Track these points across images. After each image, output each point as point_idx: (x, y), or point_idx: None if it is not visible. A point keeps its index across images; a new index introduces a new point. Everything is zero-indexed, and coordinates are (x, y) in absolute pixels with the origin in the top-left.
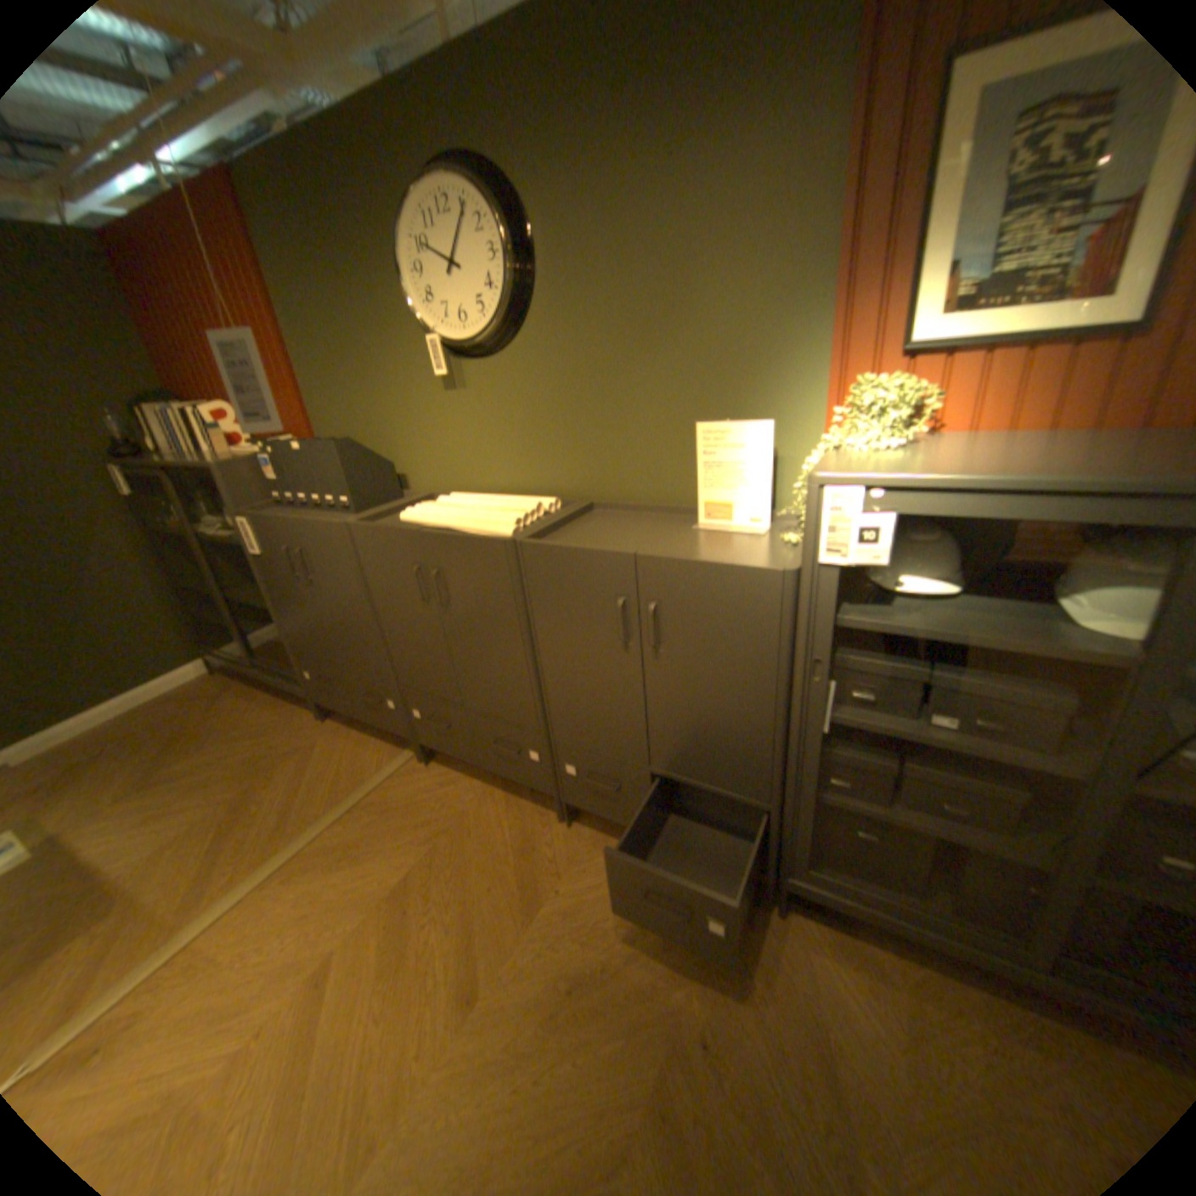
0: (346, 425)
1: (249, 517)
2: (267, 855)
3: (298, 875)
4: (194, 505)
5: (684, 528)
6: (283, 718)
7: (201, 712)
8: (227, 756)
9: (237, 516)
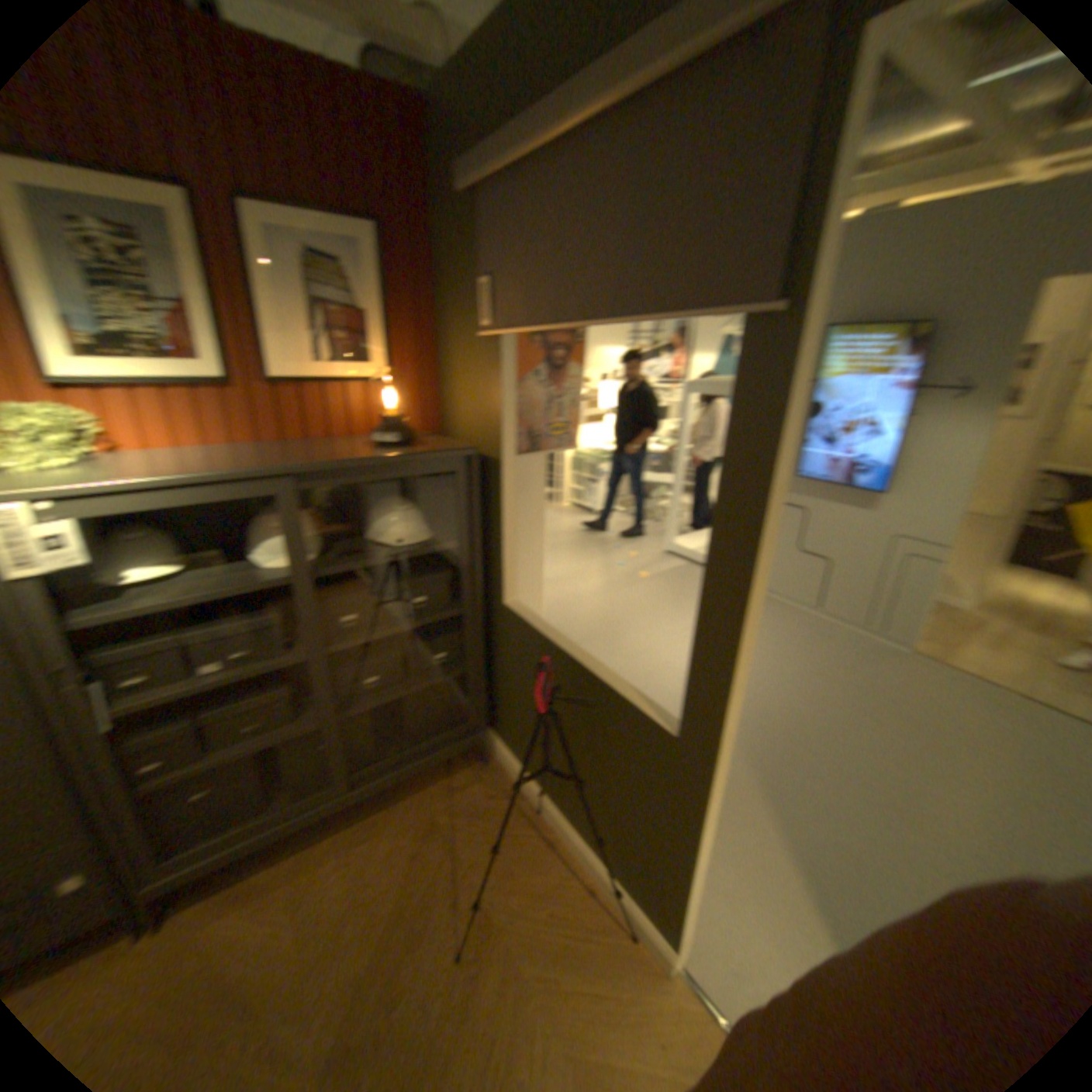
0: None
1: None
2: None
3: None
4: None
5: None
6: None
7: None
8: None
9: None
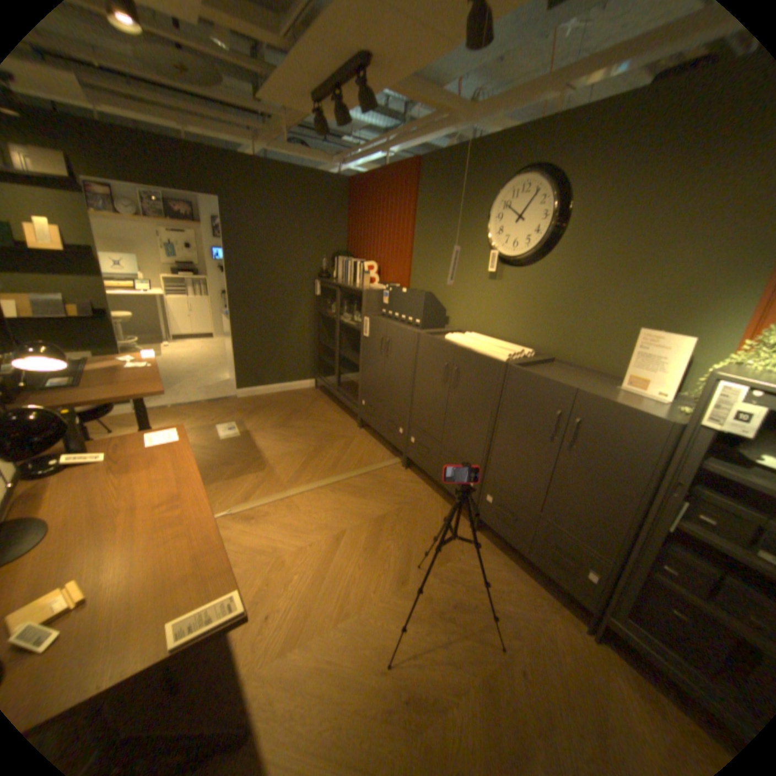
0: (428, 286)
1: (371, 319)
2: (327, 476)
3: (338, 491)
4: (343, 308)
5: (612, 386)
6: (344, 420)
7: (309, 404)
8: (317, 427)
9: (365, 317)
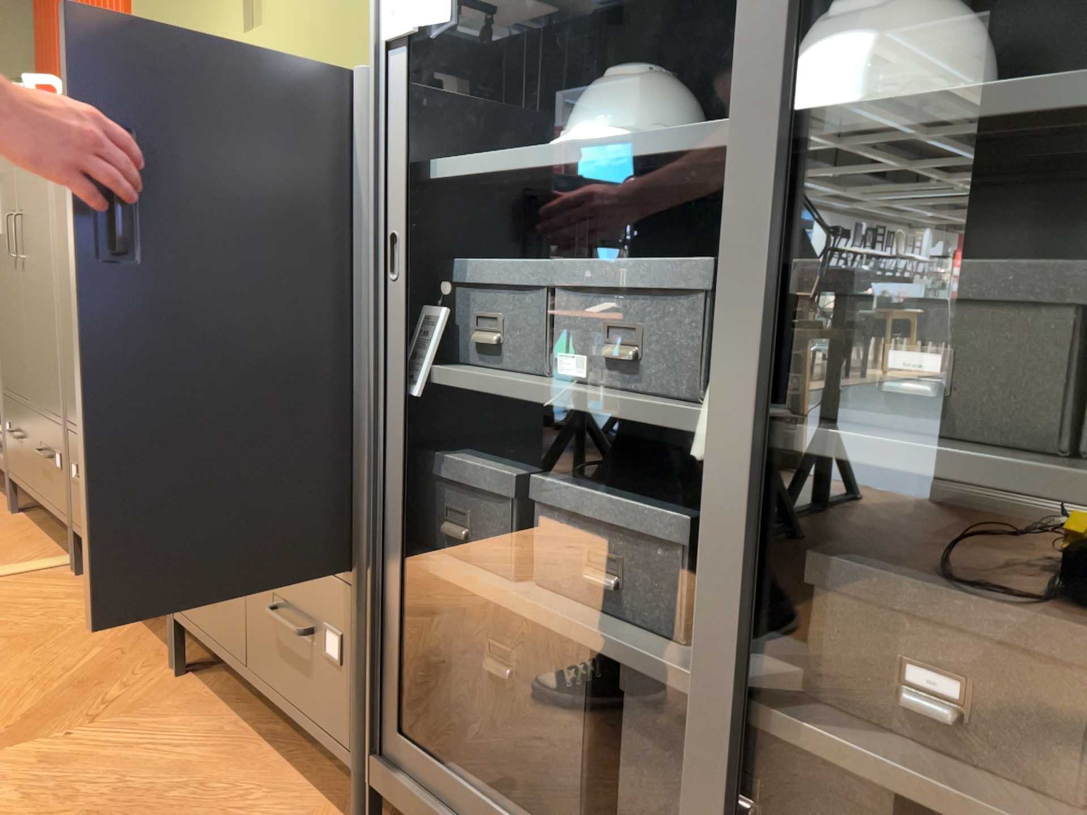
0: None
1: None
2: None
3: None
4: None
5: None
6: None
7: None
8: None
9: None
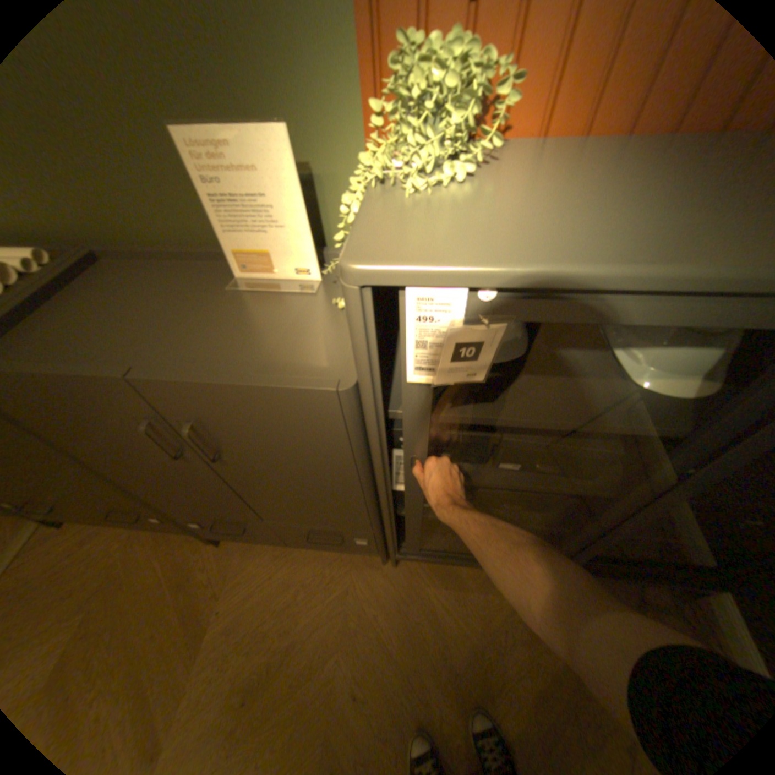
0: None
1: None
2: None
3: None
4: None
5: (219, 286)
6: None
7: None
8: None
9: None
